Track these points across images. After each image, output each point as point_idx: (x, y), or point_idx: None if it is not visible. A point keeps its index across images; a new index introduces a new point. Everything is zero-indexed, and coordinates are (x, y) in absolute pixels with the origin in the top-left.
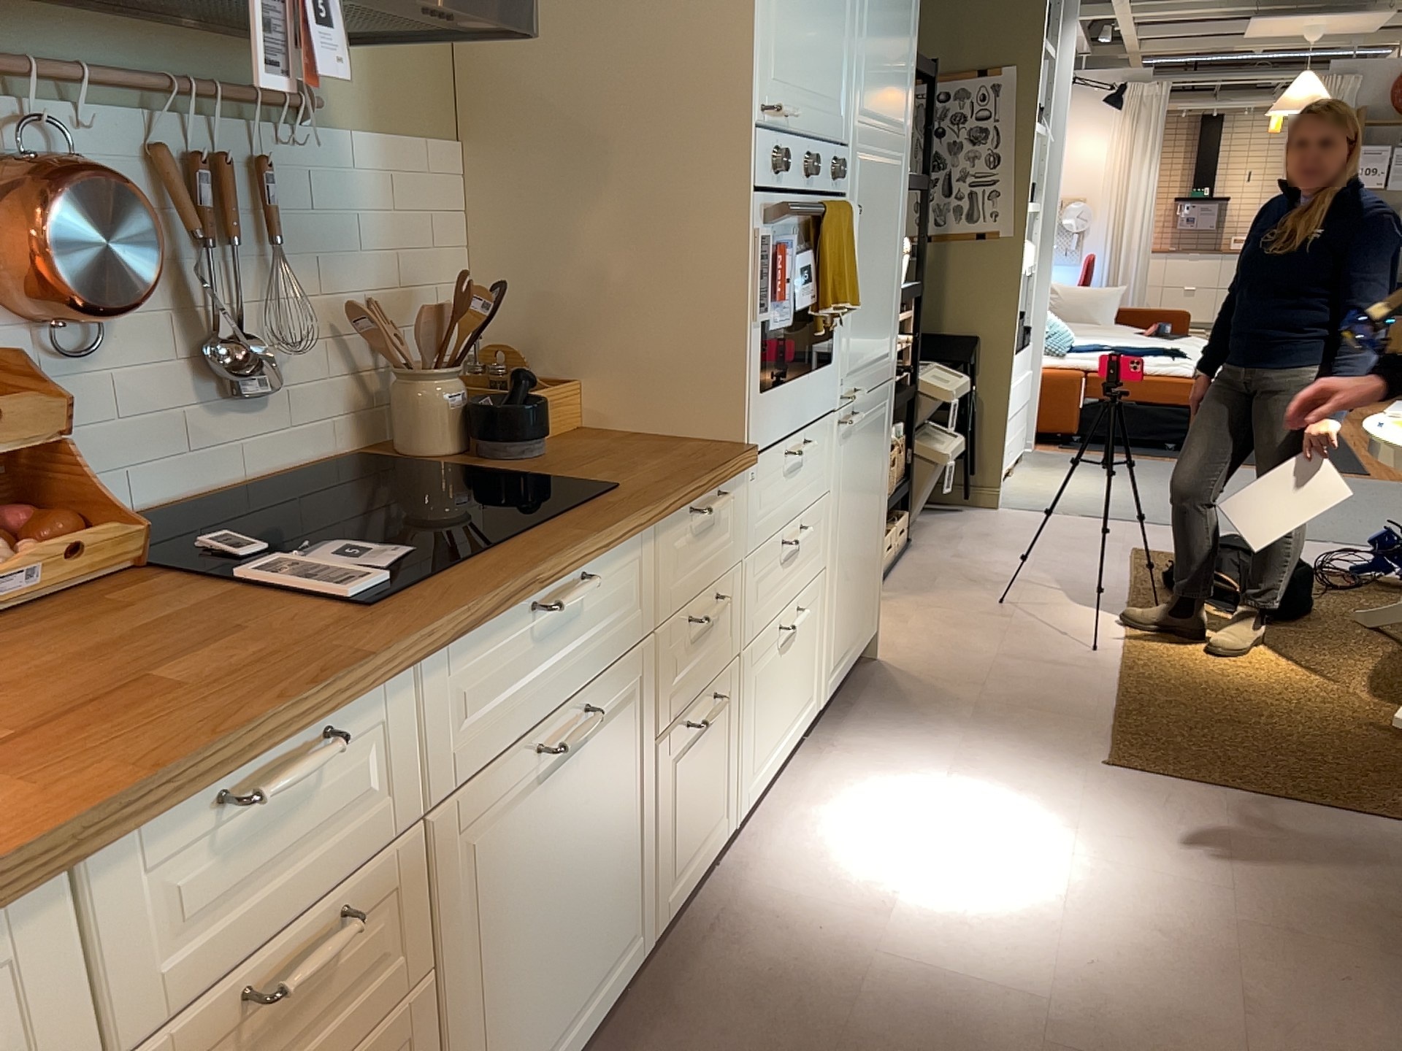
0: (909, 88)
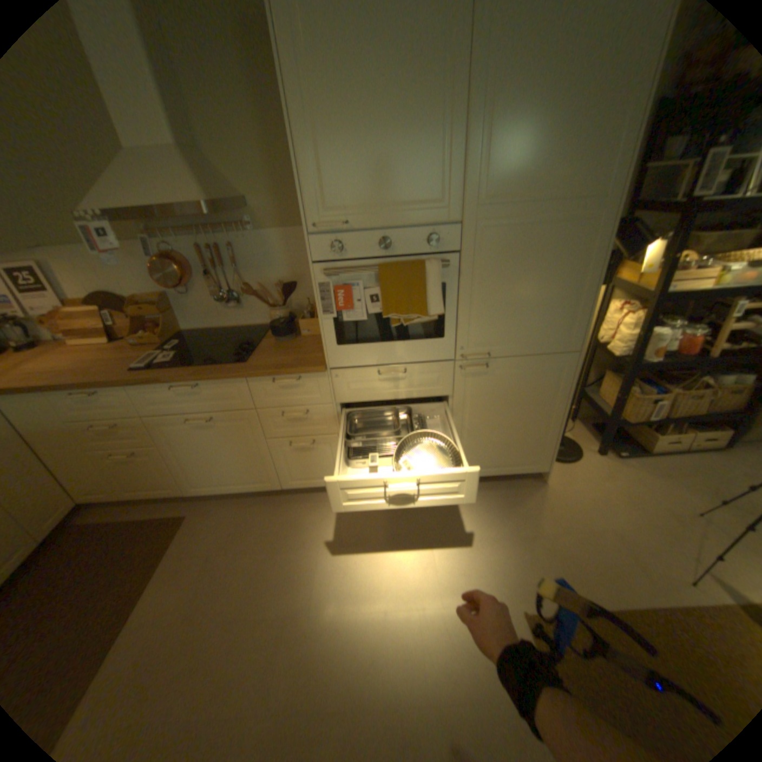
0: (615, 155)
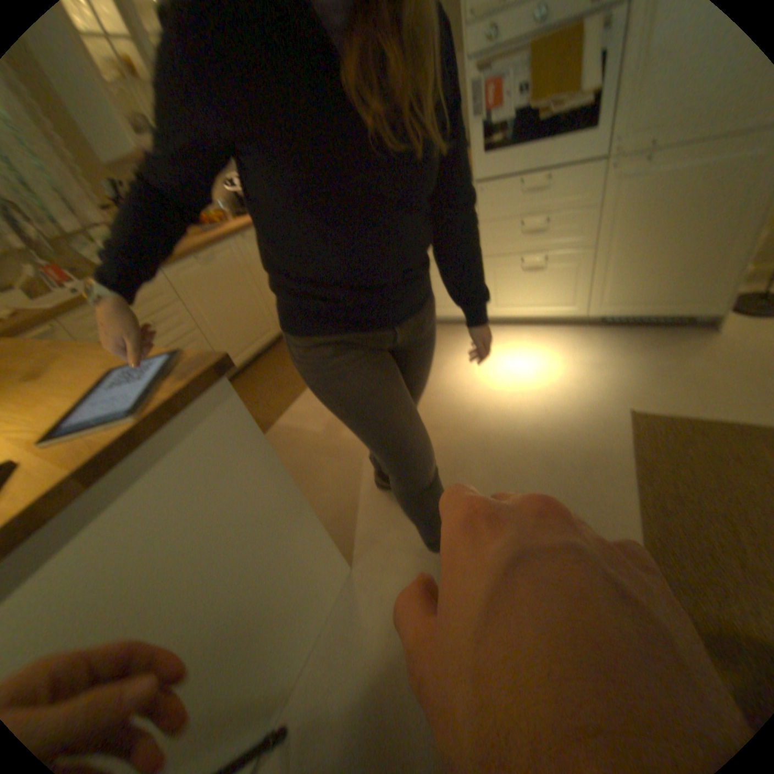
0: None
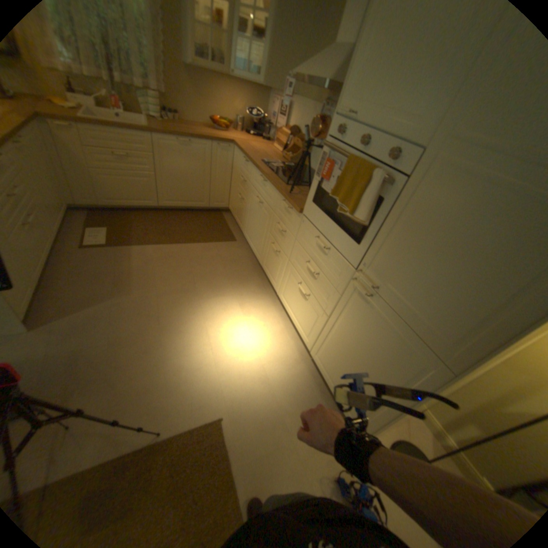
0: None
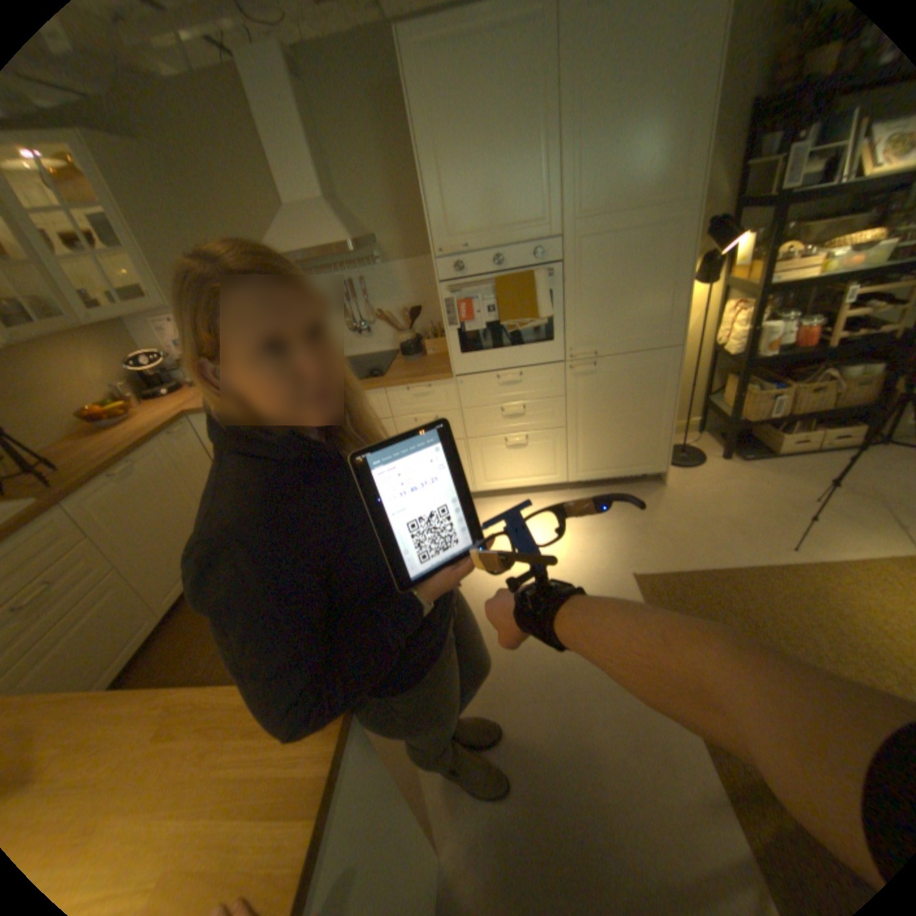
0: (689, 164)
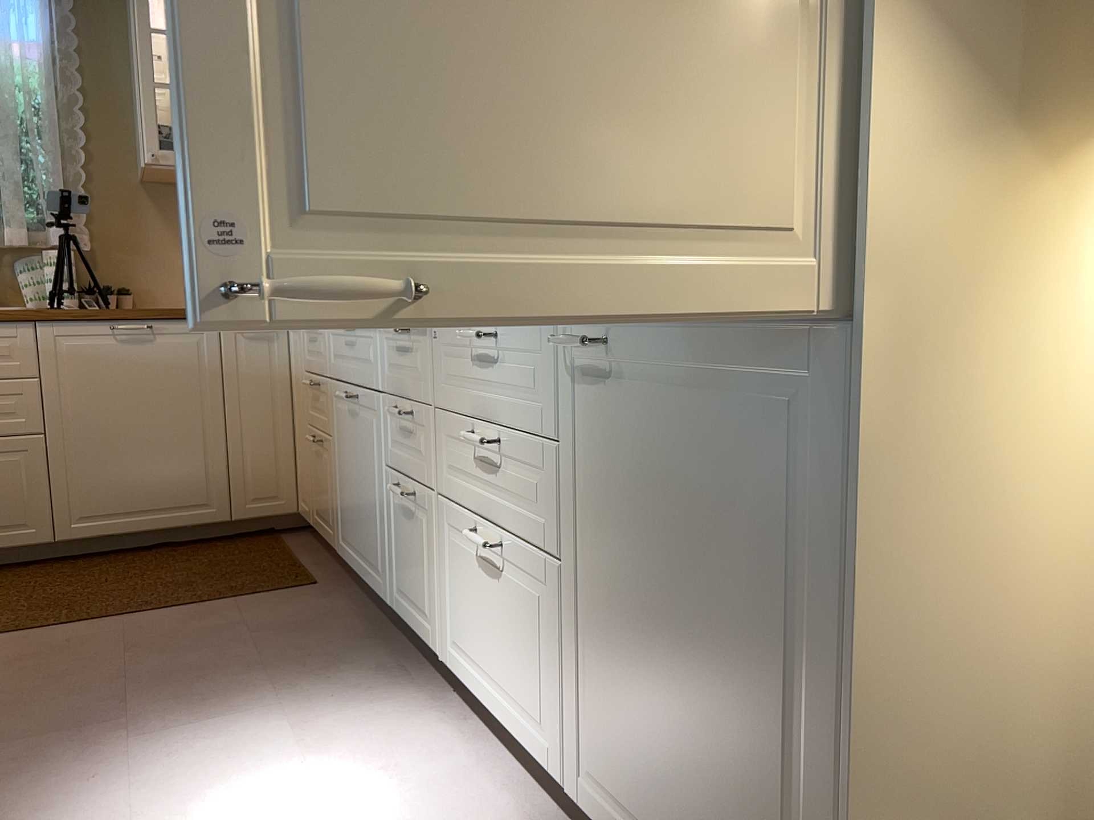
0: None
